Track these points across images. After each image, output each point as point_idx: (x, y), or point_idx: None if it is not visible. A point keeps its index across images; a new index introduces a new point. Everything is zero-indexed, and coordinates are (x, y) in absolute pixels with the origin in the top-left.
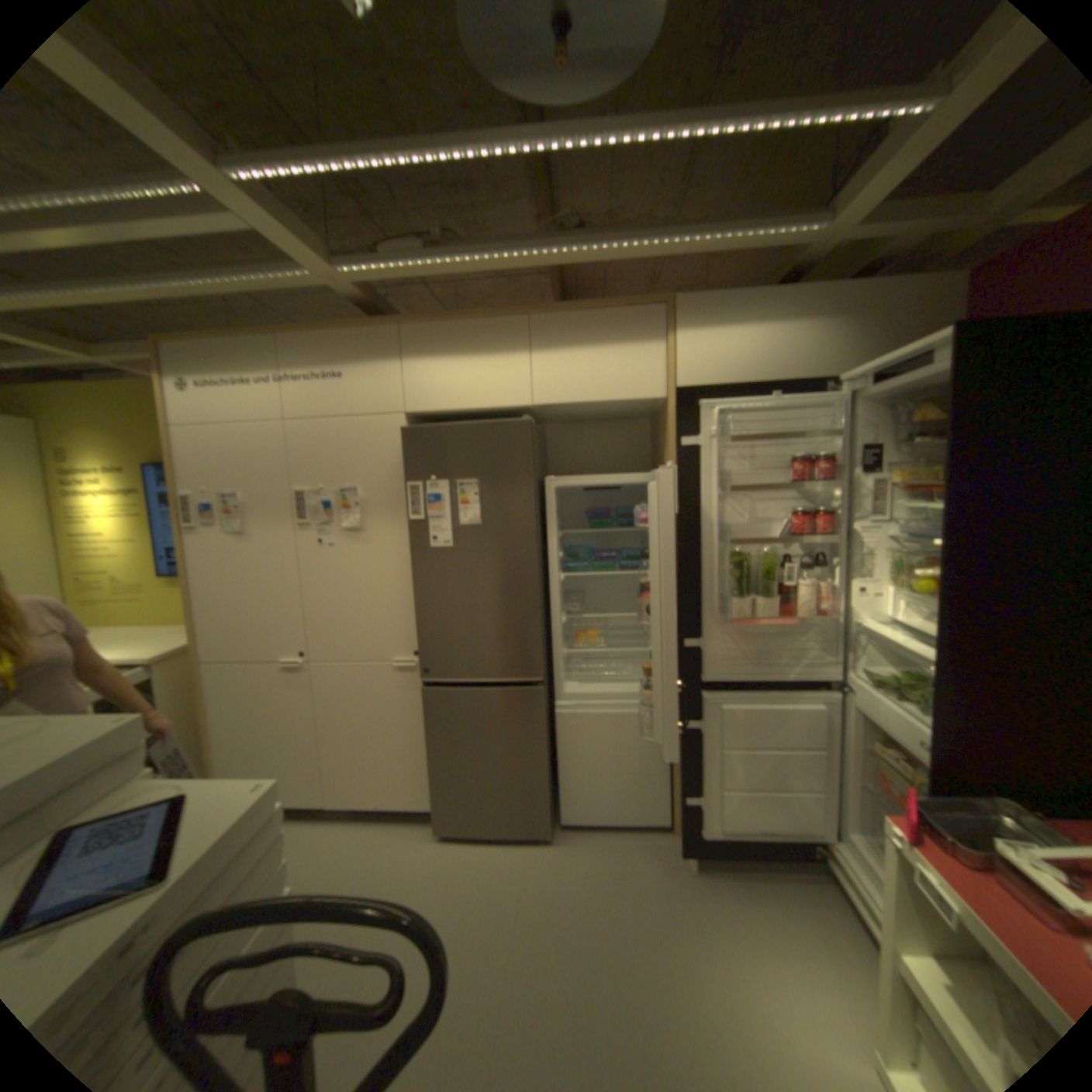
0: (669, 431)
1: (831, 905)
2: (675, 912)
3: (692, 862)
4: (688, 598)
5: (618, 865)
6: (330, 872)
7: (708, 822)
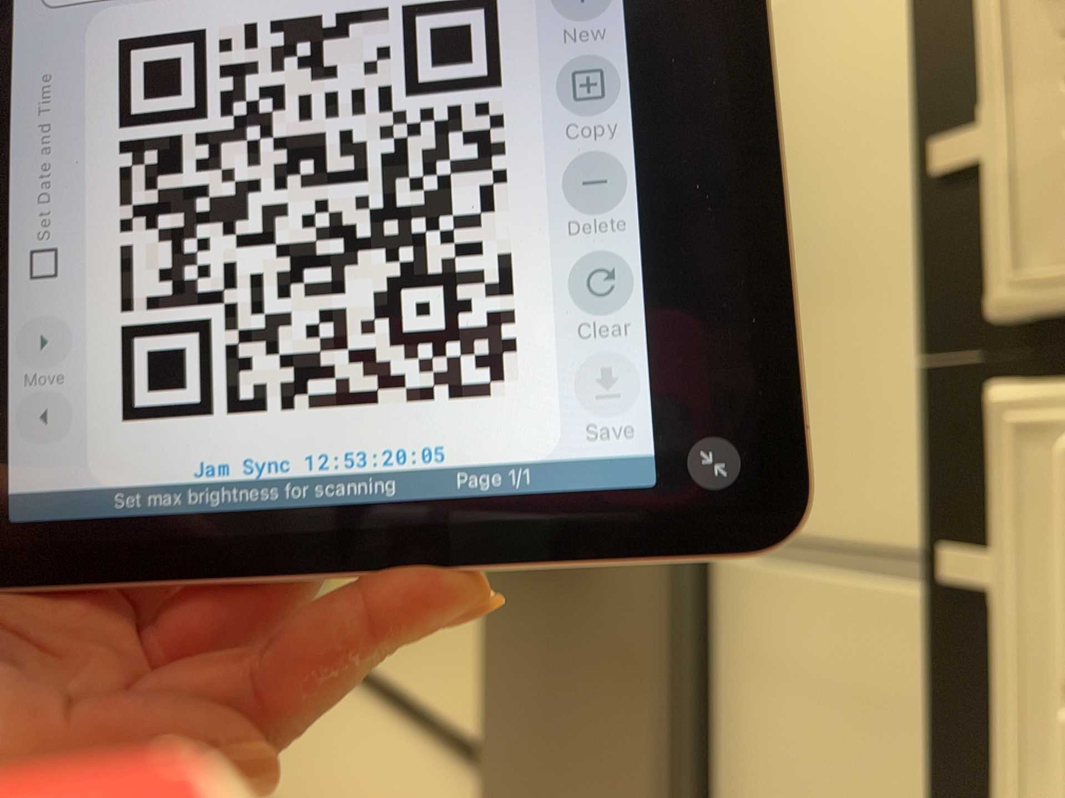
0: None
1: None
2: None
3: None
4: None
5: None
6: (328, 779)
7: None
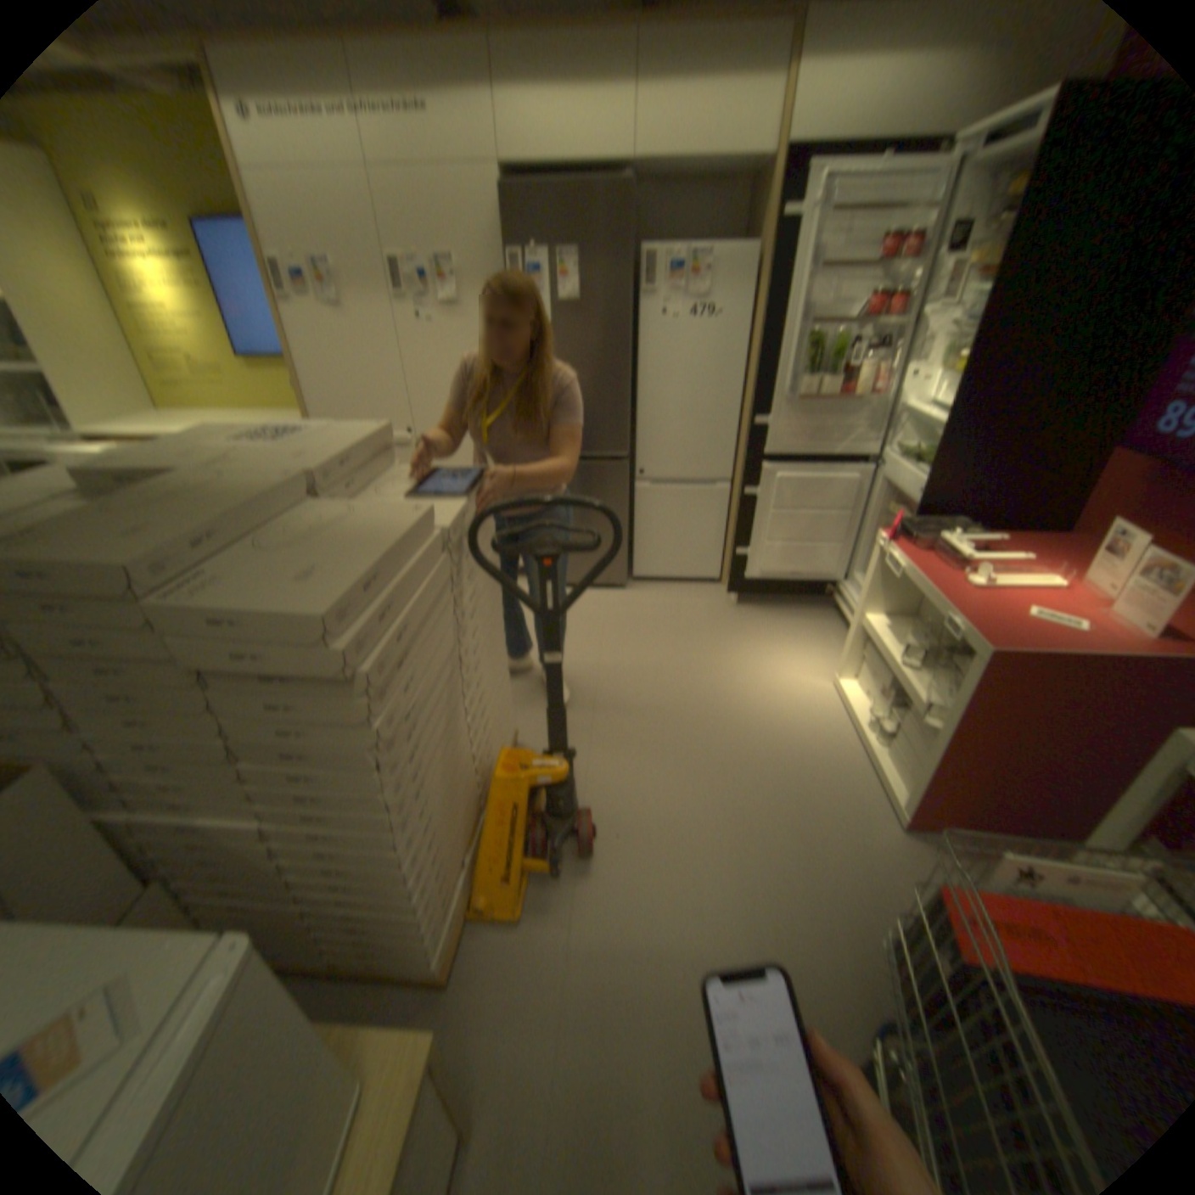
0: (772, 194)
1: (828, 618)
2: (717, 621)
3: (732, 595)
4: (764, 376)
5: (676, 598)
6: None
7: (750, 563)
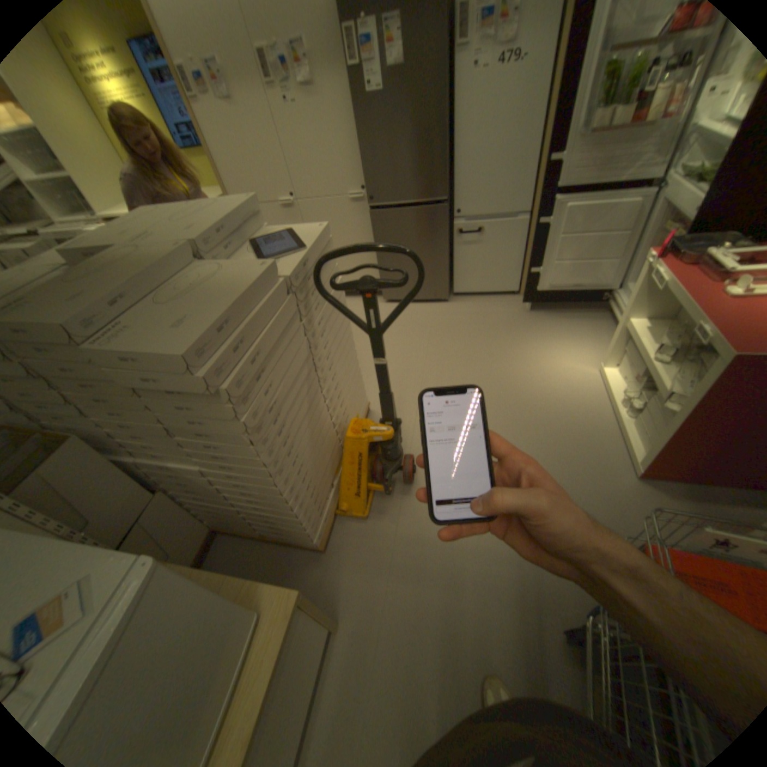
0: None
1: (603, 320)
2: (513, 325)
3: (527, 305)
4: (561, 116)
5: (485, 309)
6: None
7: (541, 280)
